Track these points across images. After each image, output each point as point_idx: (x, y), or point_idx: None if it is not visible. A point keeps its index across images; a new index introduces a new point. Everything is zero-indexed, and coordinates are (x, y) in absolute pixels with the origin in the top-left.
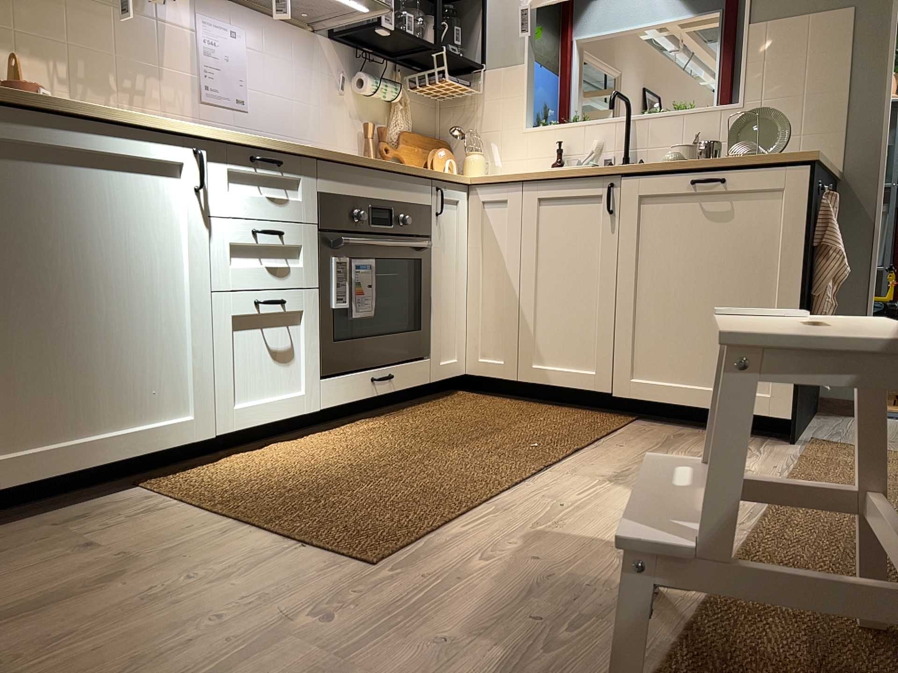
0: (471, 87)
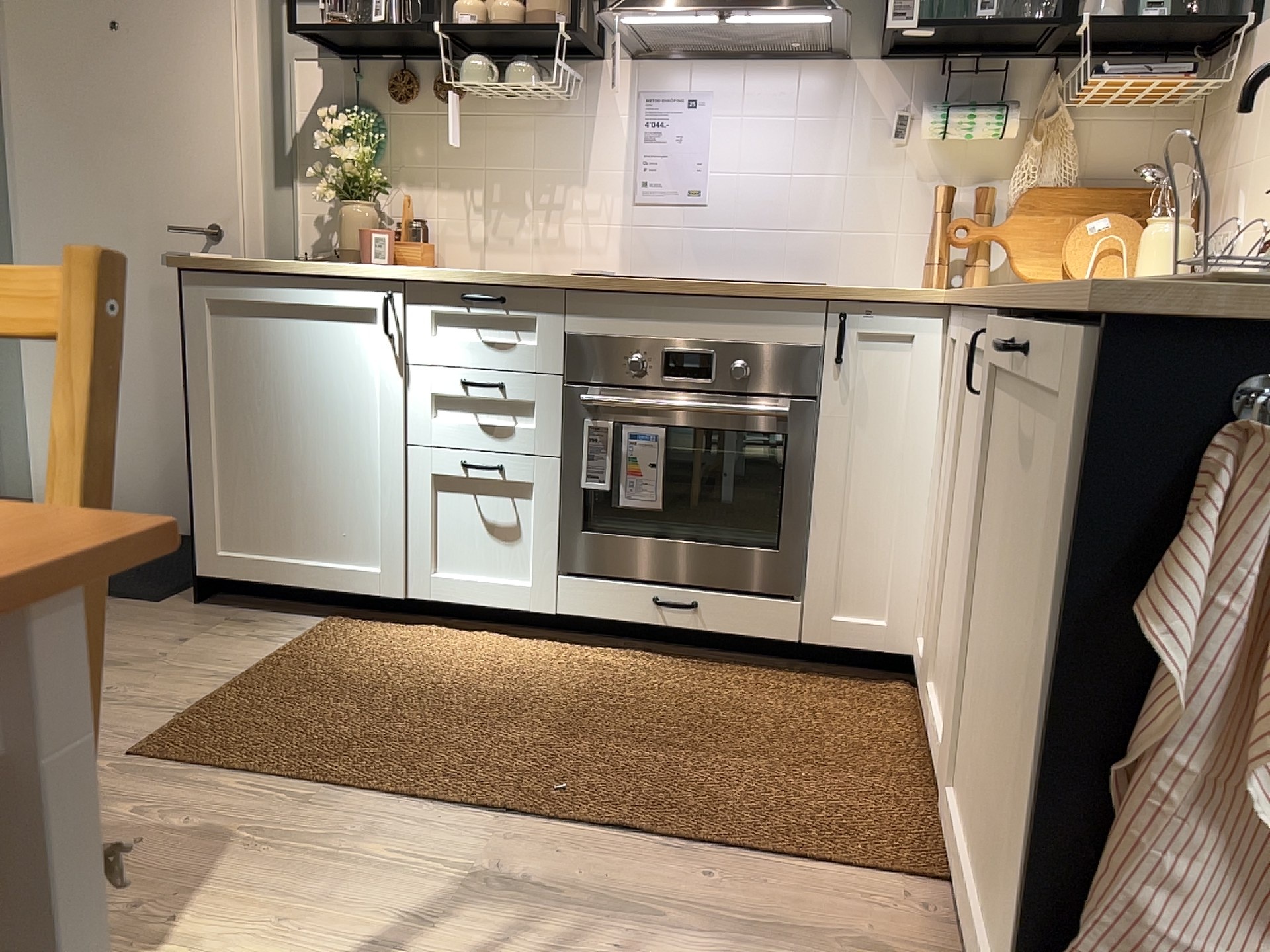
0: (1221, 71)
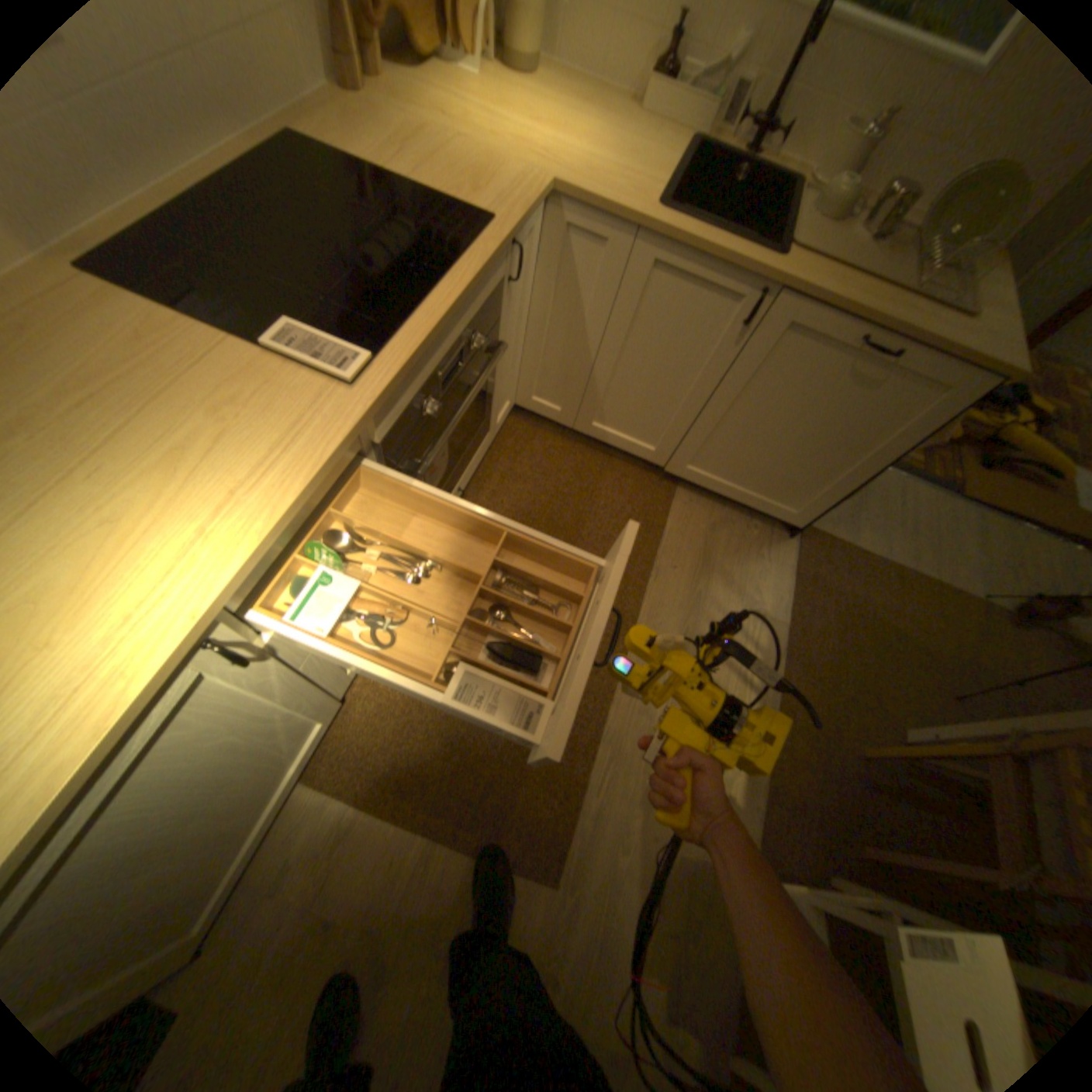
0: None
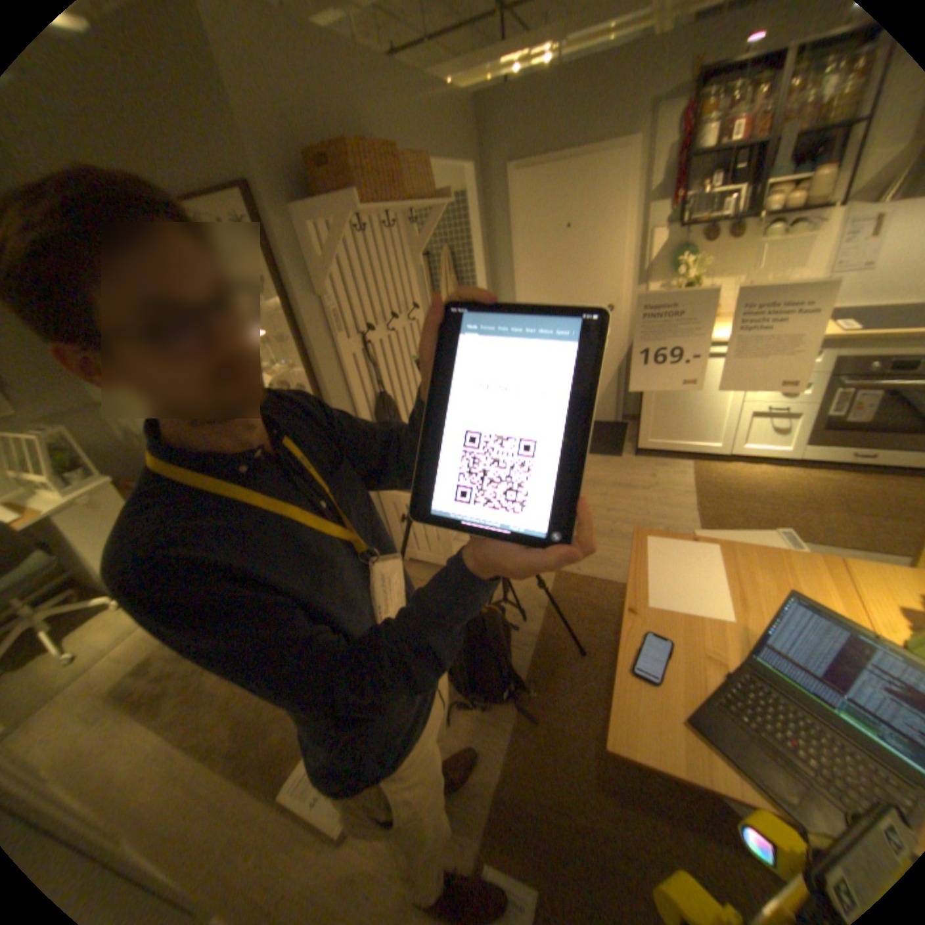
0: None
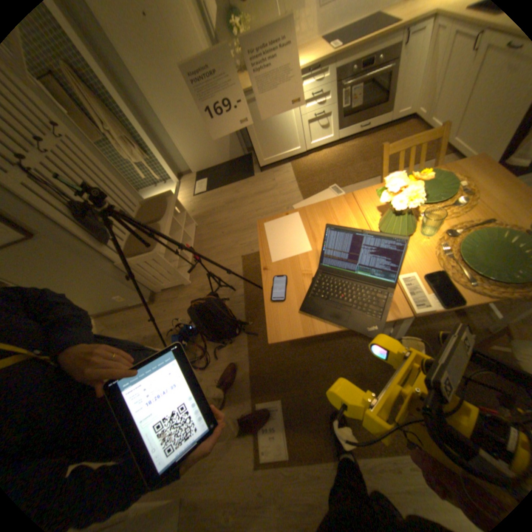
0: None
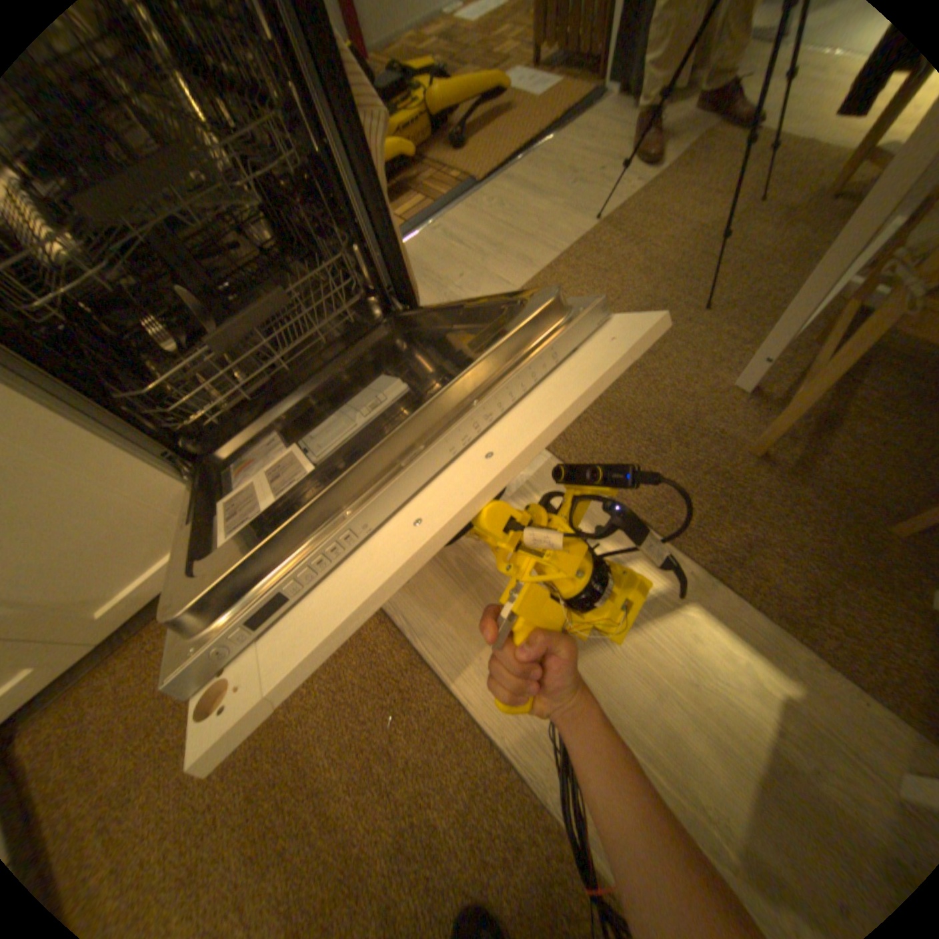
0: None
